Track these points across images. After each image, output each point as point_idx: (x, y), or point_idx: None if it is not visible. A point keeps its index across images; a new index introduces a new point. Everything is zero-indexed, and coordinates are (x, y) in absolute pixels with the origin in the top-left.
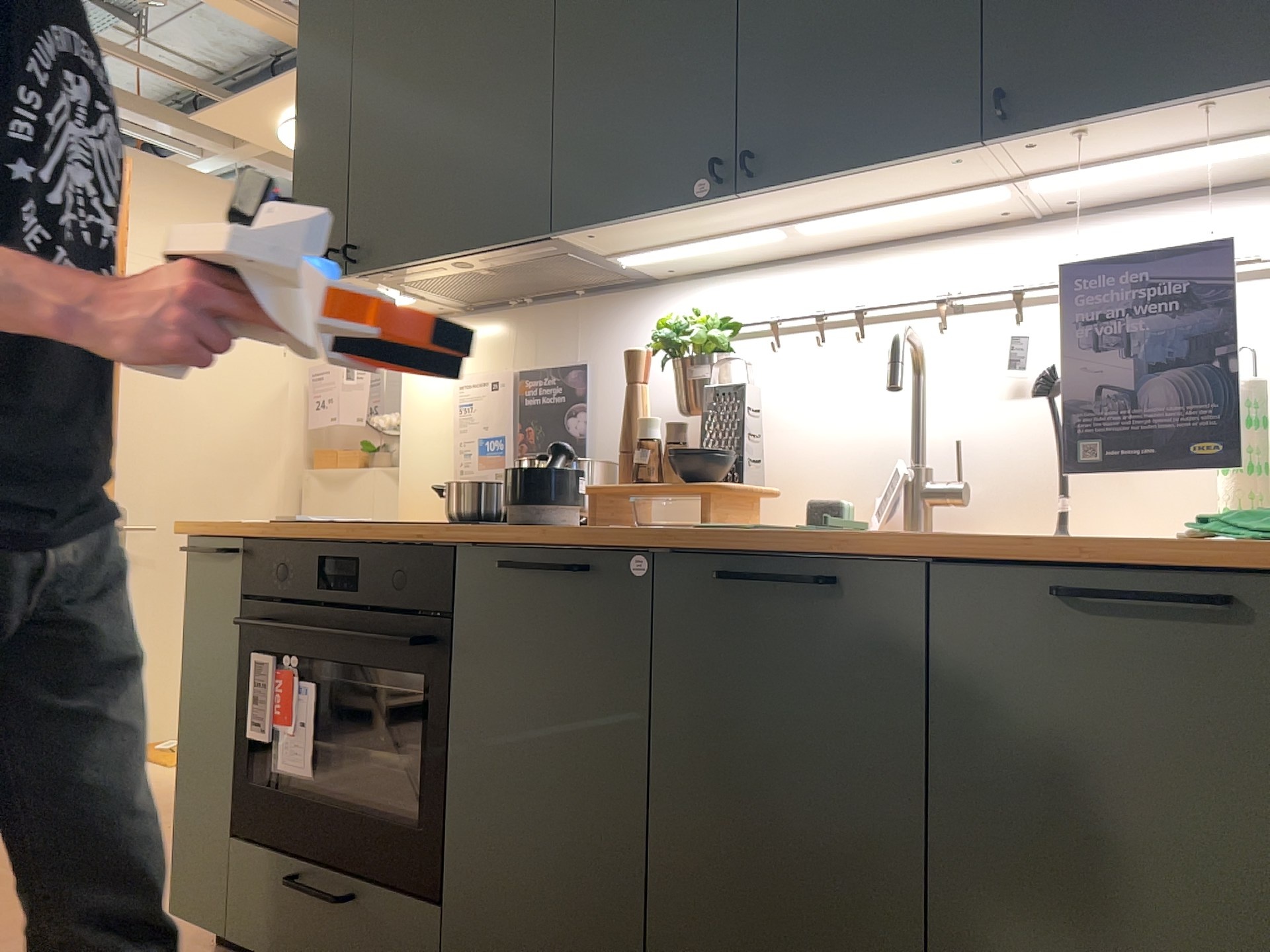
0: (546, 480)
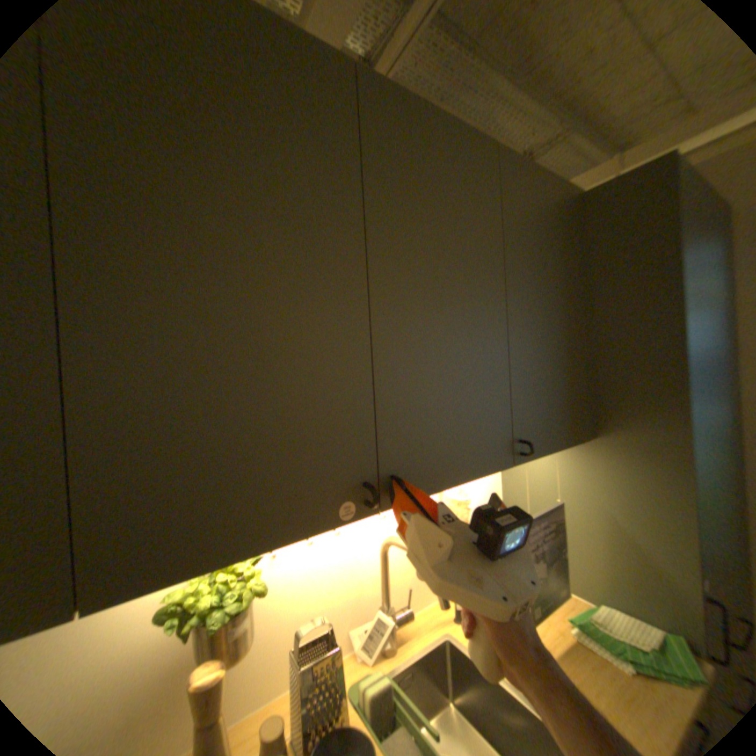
0: None
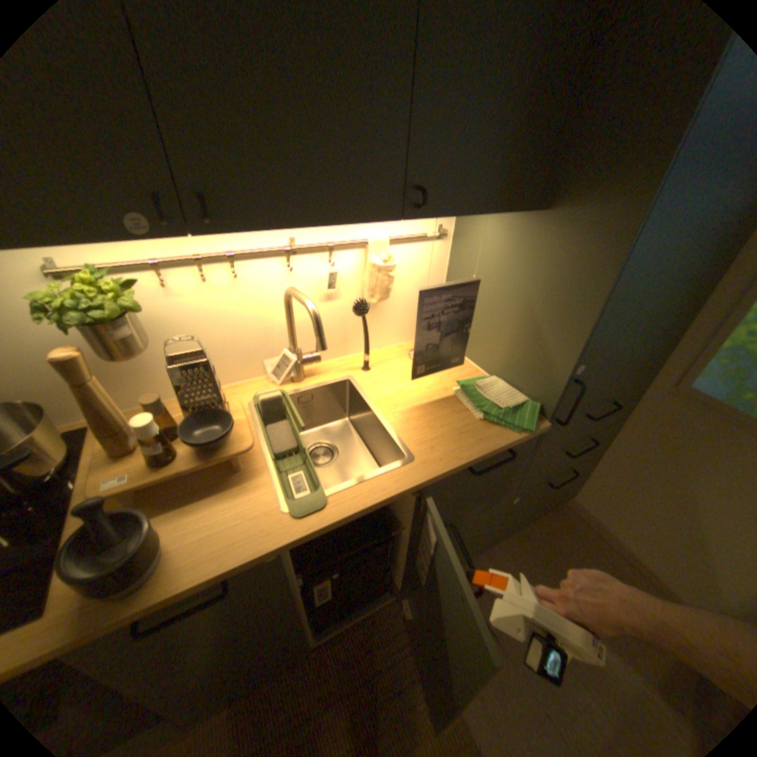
0: (130, 559)
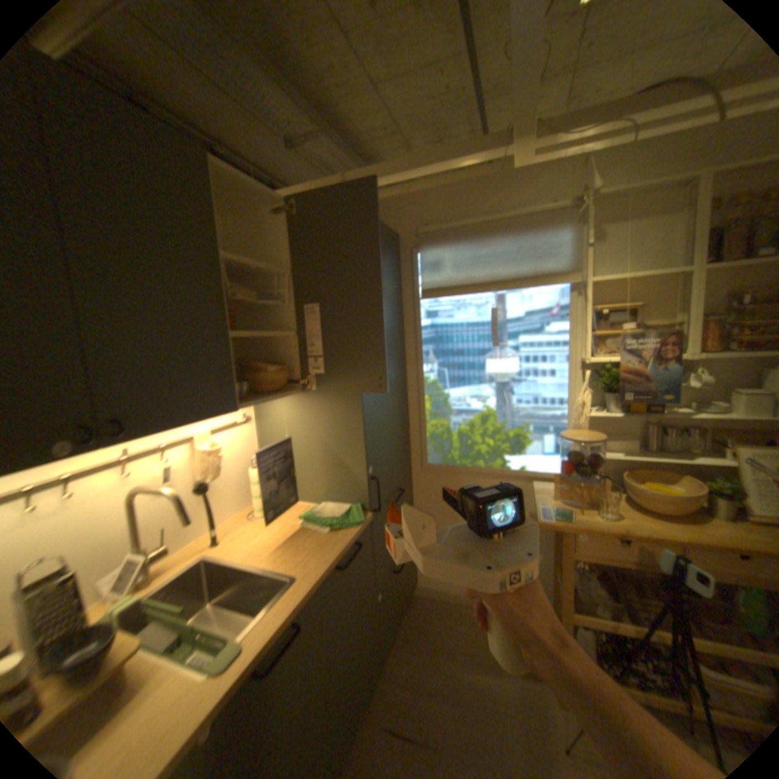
0: None
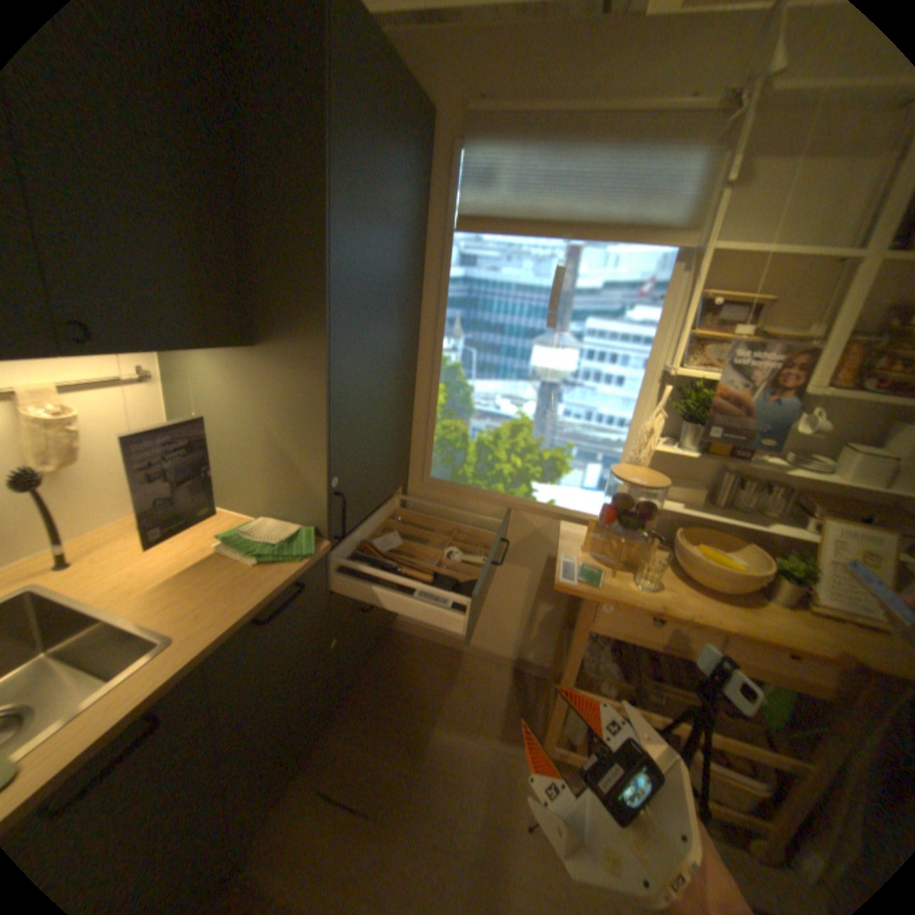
0: None
